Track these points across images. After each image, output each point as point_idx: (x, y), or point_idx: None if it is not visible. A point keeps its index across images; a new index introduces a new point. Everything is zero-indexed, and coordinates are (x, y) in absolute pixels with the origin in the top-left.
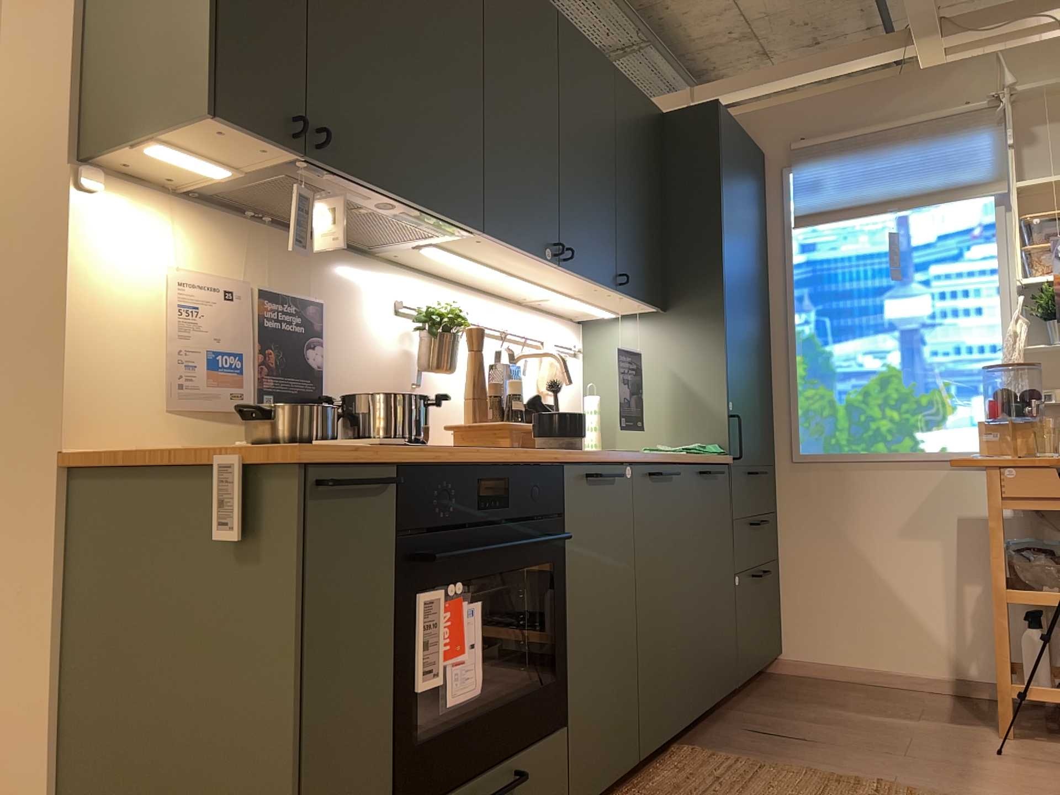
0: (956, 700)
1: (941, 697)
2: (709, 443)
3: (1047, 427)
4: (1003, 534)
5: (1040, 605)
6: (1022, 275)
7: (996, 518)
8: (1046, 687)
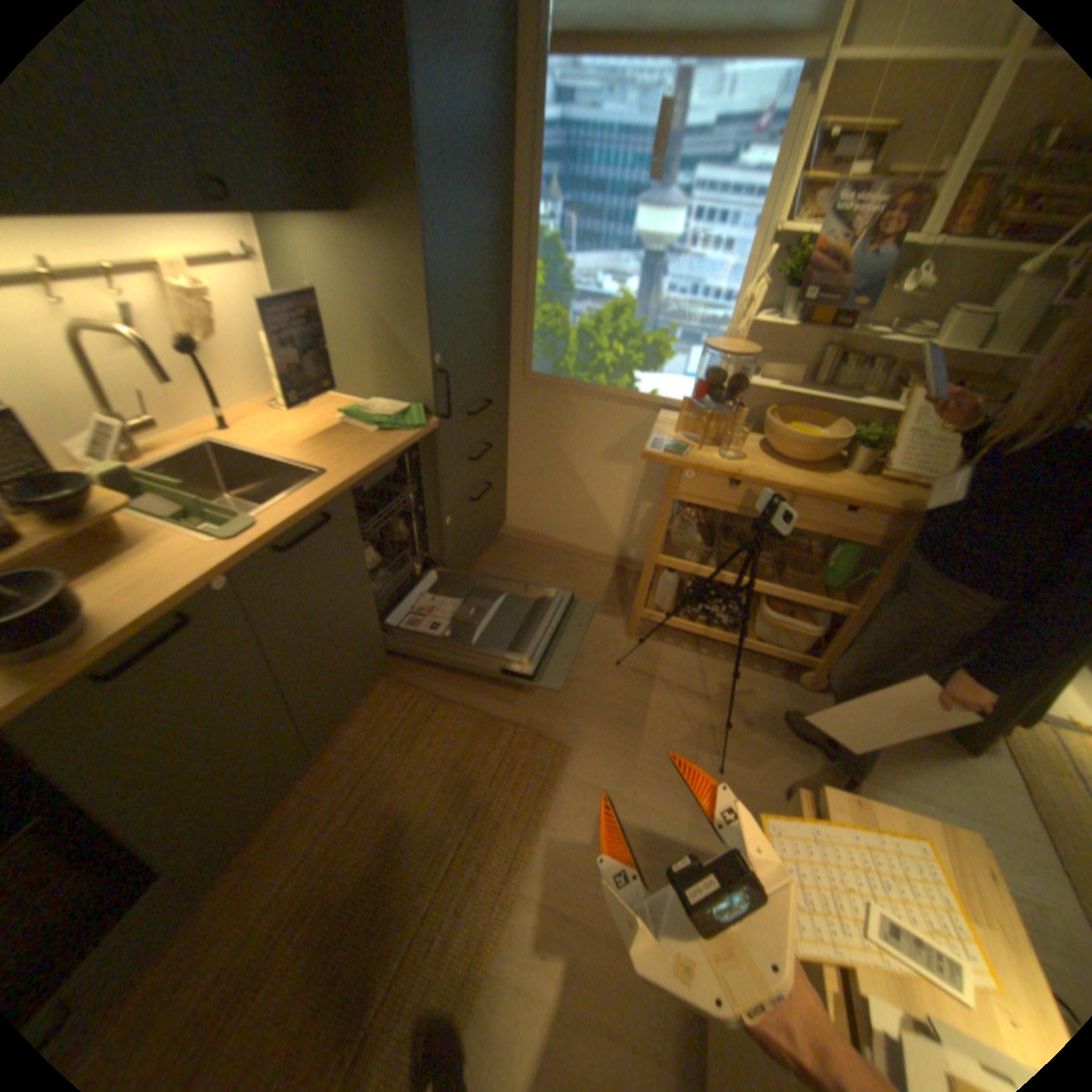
0: (613, 576)
1: (605, 572)
2: (414, 402)
3: (742, 420)
4: (668, 520)
5: (677, 571)
6: (792, 207)
7: (666, 508)
8: (665, 608)
